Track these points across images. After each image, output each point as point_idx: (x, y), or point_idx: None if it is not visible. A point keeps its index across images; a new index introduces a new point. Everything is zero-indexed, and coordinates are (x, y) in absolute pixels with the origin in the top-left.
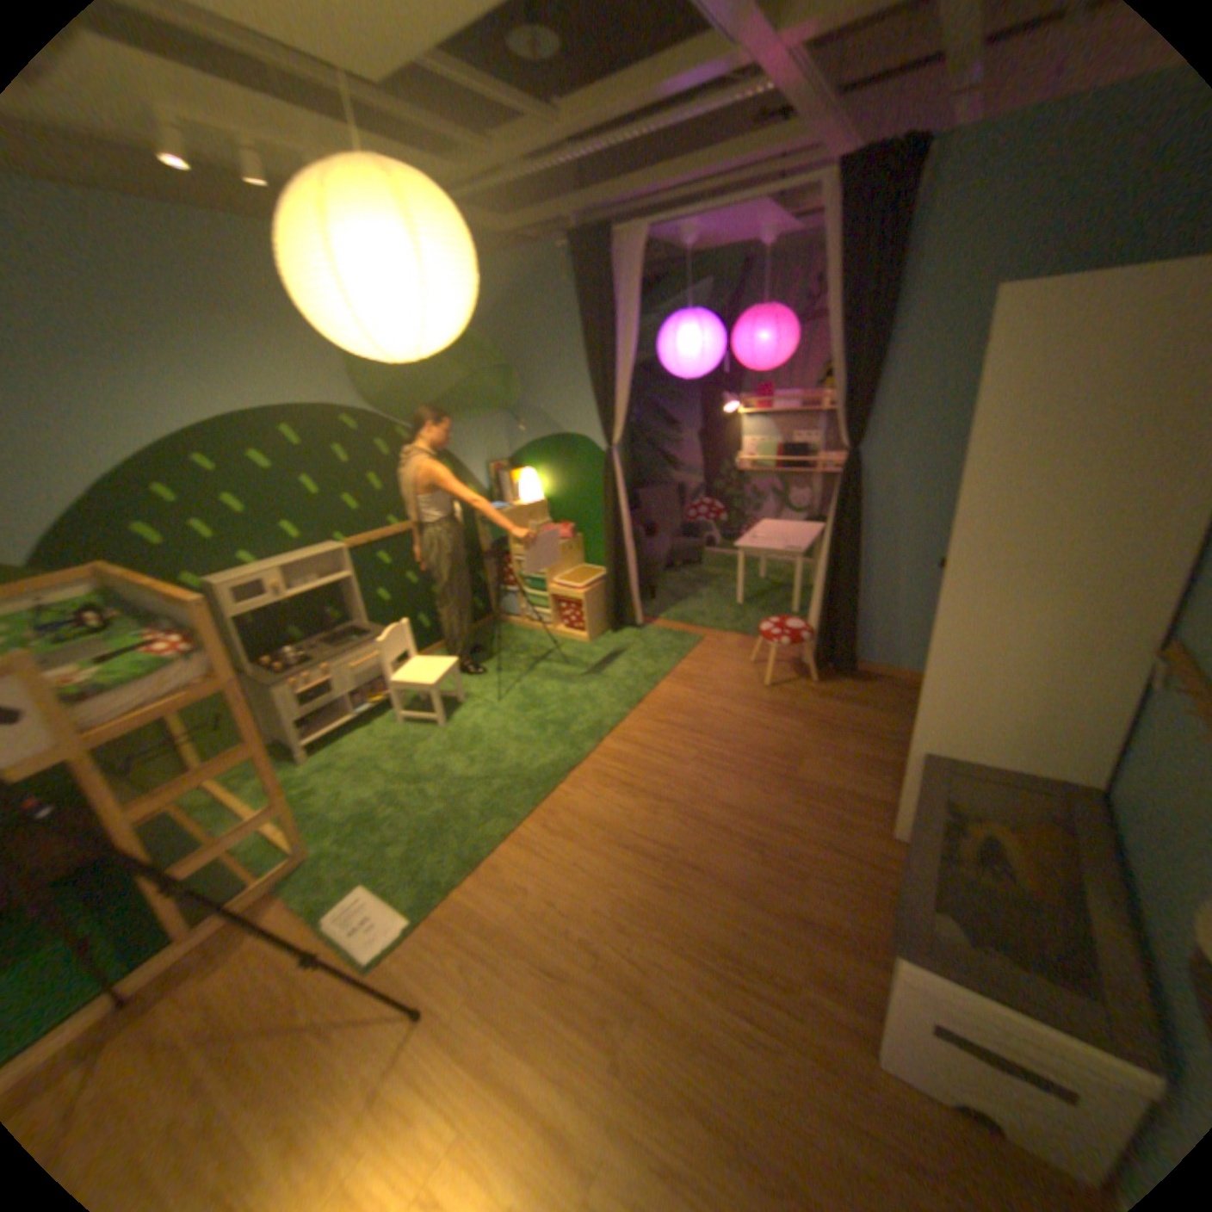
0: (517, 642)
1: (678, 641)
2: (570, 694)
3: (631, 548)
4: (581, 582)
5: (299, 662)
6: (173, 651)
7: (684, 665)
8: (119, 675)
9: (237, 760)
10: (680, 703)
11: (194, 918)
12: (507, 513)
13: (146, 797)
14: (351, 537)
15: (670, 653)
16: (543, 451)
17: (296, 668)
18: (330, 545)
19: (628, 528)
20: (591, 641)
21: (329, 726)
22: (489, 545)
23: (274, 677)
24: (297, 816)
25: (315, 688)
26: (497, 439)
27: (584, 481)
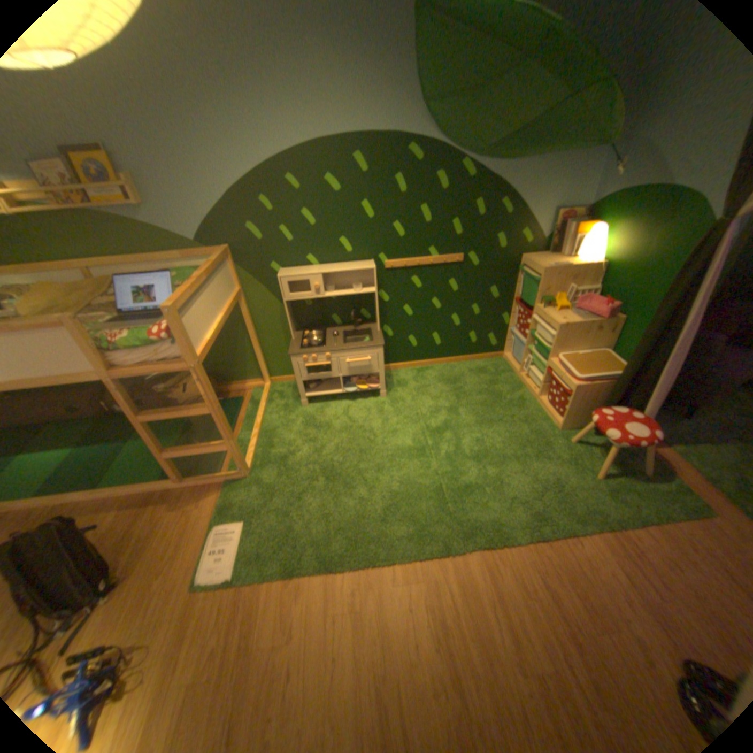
0: (501, 390)
1: (672, 498)
2: (492, 476)
3: (679, 363)
4: (587, 371)
5: (317, 345)
6: (160, 336)
7: (651, 537)
8: (130, 342)
9: (202, 412)
10: (596, 585)
11: (196, 470)
12: (547, 269)
13: (154, 411)
14: (394, 259)
15: (645, 508)
16: (634, 204)
17: (314, 348)
18: (371, 263)
19: (692, 338)
20: (566, 430)
21: (329, 390)
22: (521, 294)
23: (301, 348)
24: (273, 441)
25: (318, 366)
26: (587, 180)
27: (667, 255)
